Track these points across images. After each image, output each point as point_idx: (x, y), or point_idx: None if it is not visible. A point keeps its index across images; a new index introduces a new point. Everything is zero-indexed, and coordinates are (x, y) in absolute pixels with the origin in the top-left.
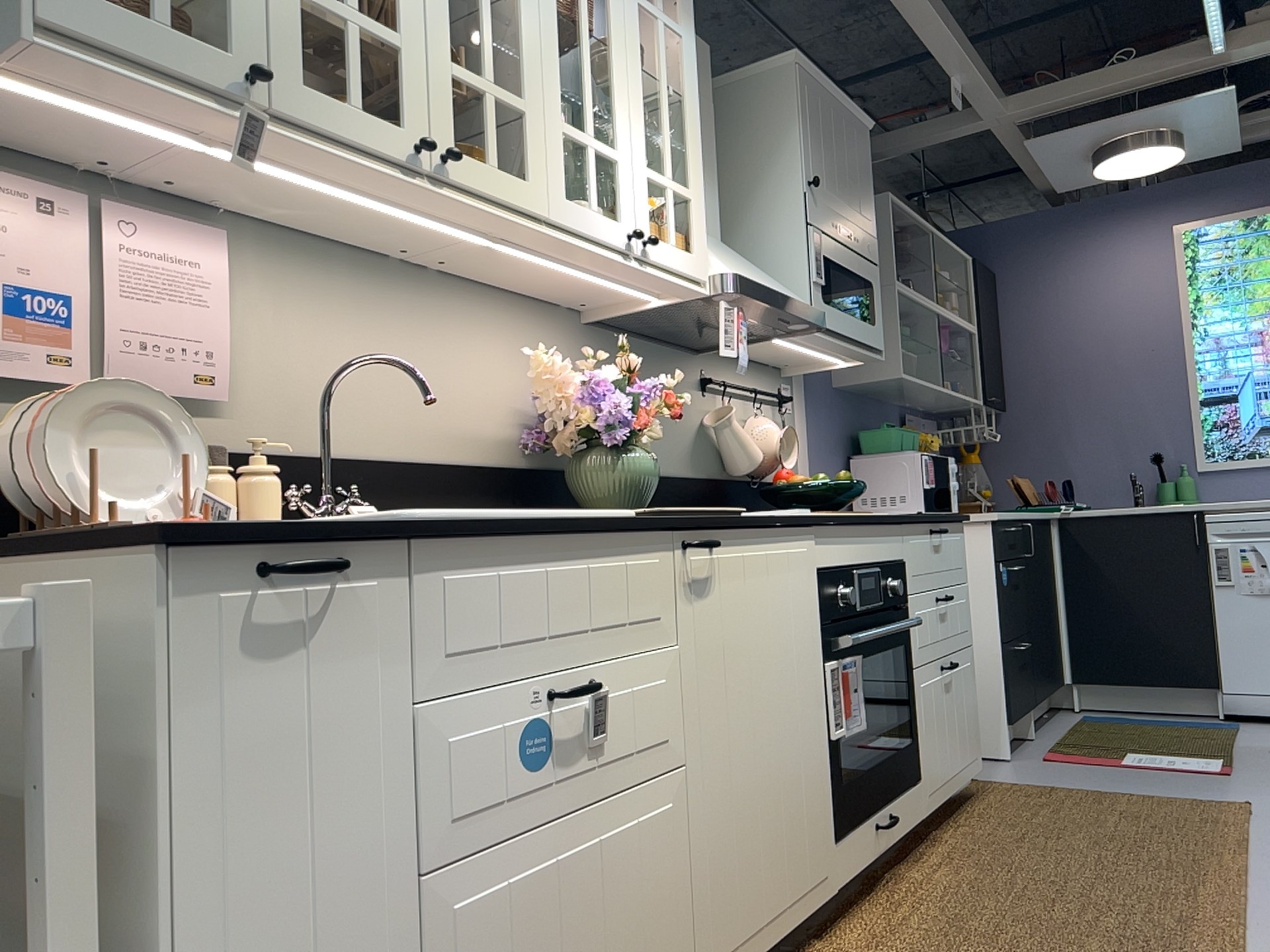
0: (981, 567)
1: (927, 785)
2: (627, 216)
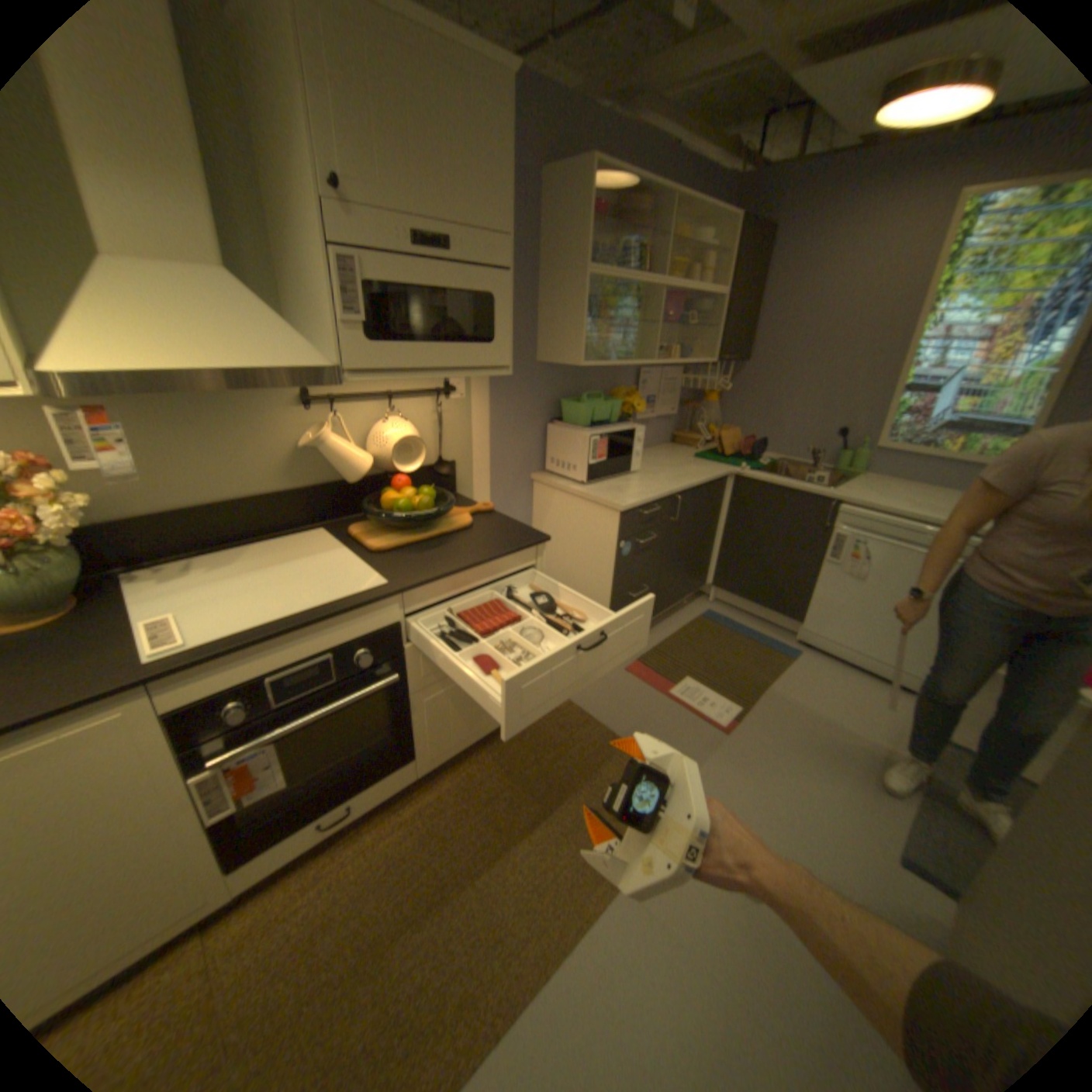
0: (607, 540)
1: (425, 759)
2: None
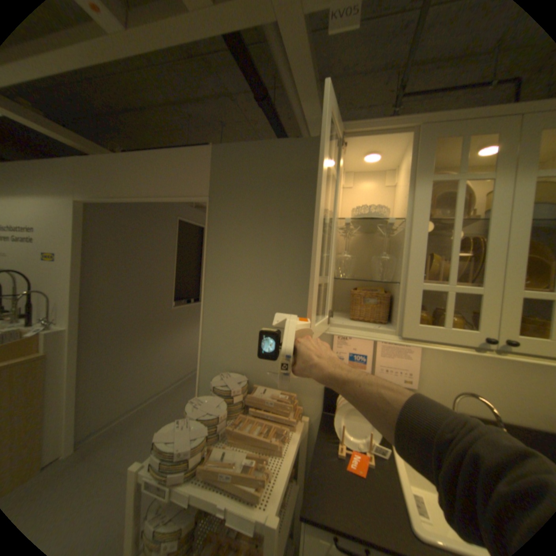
0: None
1: None
2: None
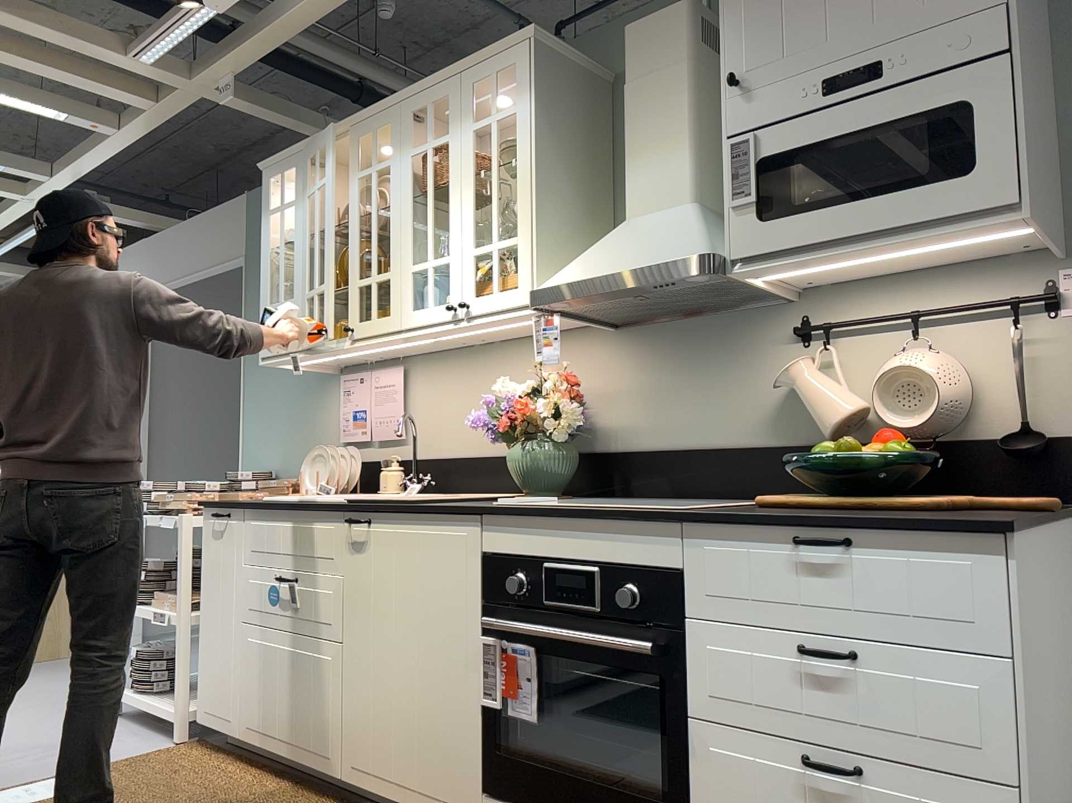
0: None
1: None
2: (453, 294)
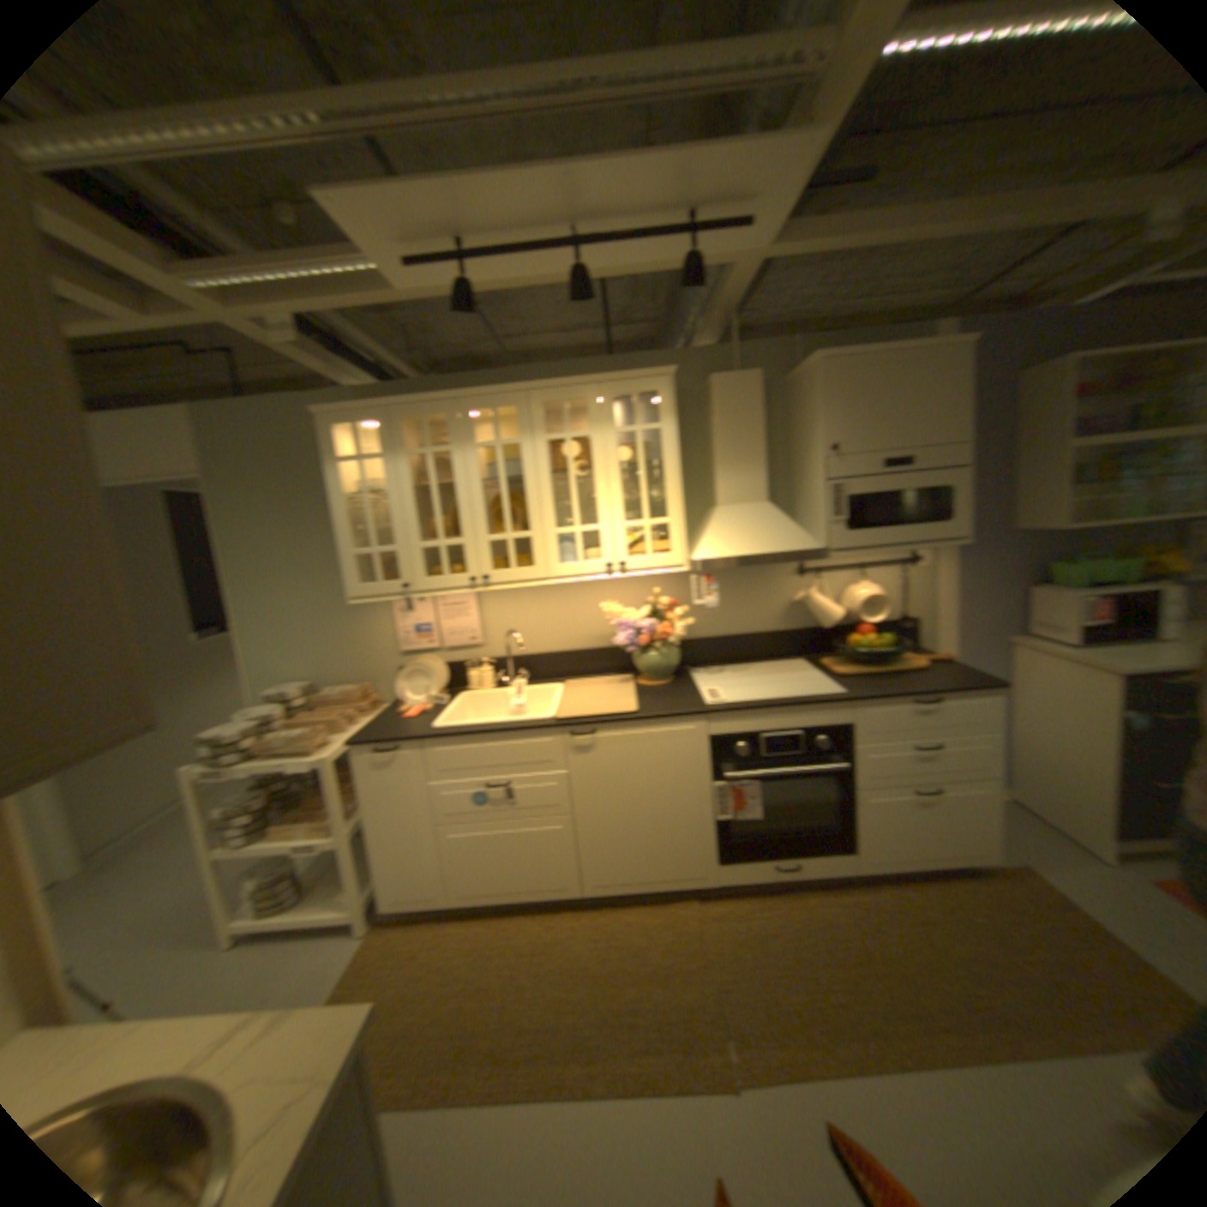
0: (1110, 709)
1: (869, 860)
2: (609, 556)
